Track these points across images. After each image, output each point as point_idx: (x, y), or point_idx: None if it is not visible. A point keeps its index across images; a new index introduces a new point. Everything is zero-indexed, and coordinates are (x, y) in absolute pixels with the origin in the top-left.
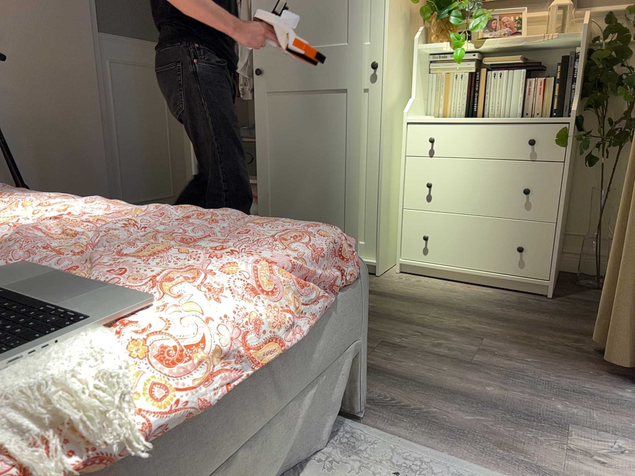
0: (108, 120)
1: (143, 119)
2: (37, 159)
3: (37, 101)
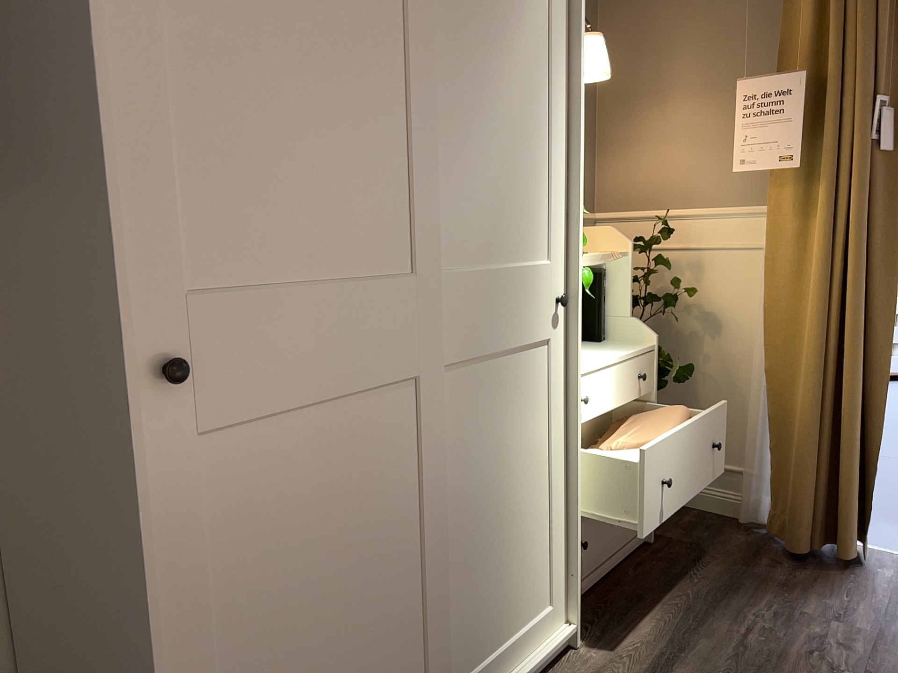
0: None
1: None
2: None
3: None
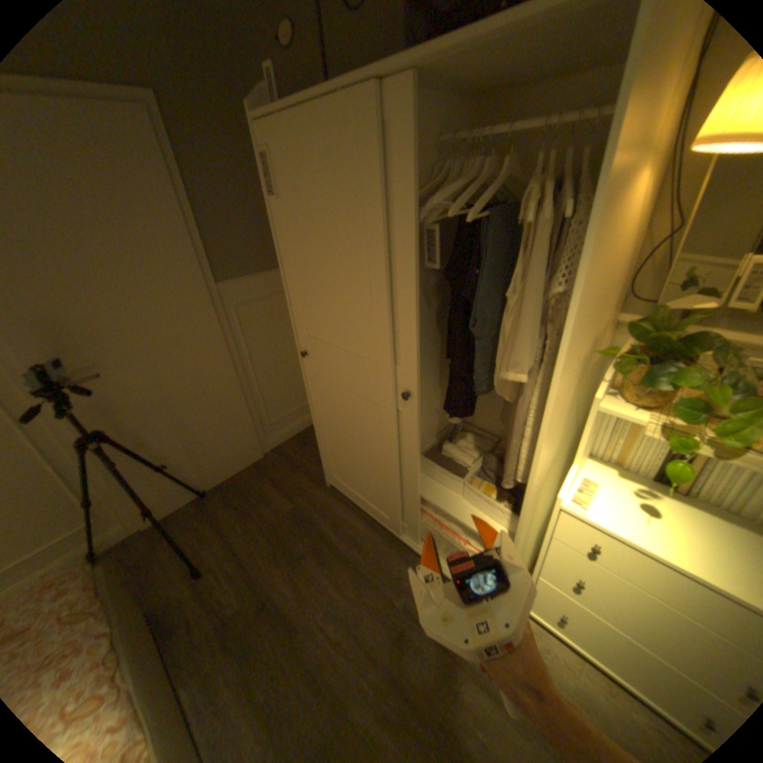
0: (241, 364)
1: (278, 348)
2: (173, 428)
3: (160, 380)
